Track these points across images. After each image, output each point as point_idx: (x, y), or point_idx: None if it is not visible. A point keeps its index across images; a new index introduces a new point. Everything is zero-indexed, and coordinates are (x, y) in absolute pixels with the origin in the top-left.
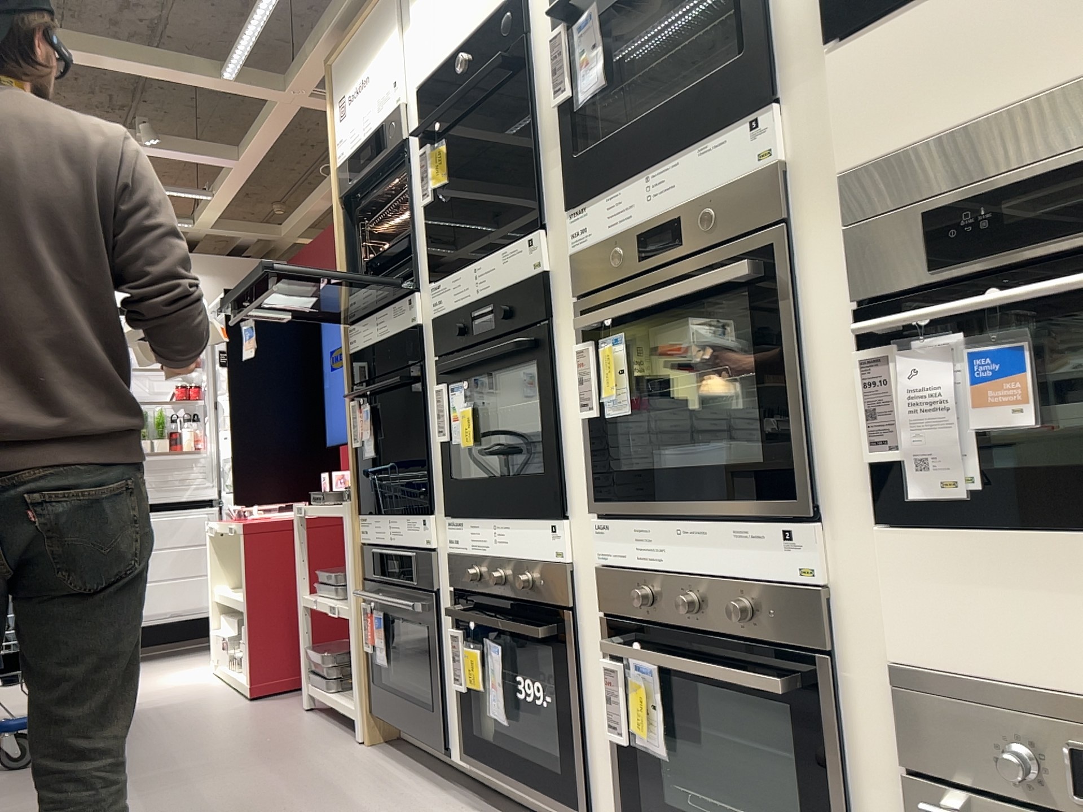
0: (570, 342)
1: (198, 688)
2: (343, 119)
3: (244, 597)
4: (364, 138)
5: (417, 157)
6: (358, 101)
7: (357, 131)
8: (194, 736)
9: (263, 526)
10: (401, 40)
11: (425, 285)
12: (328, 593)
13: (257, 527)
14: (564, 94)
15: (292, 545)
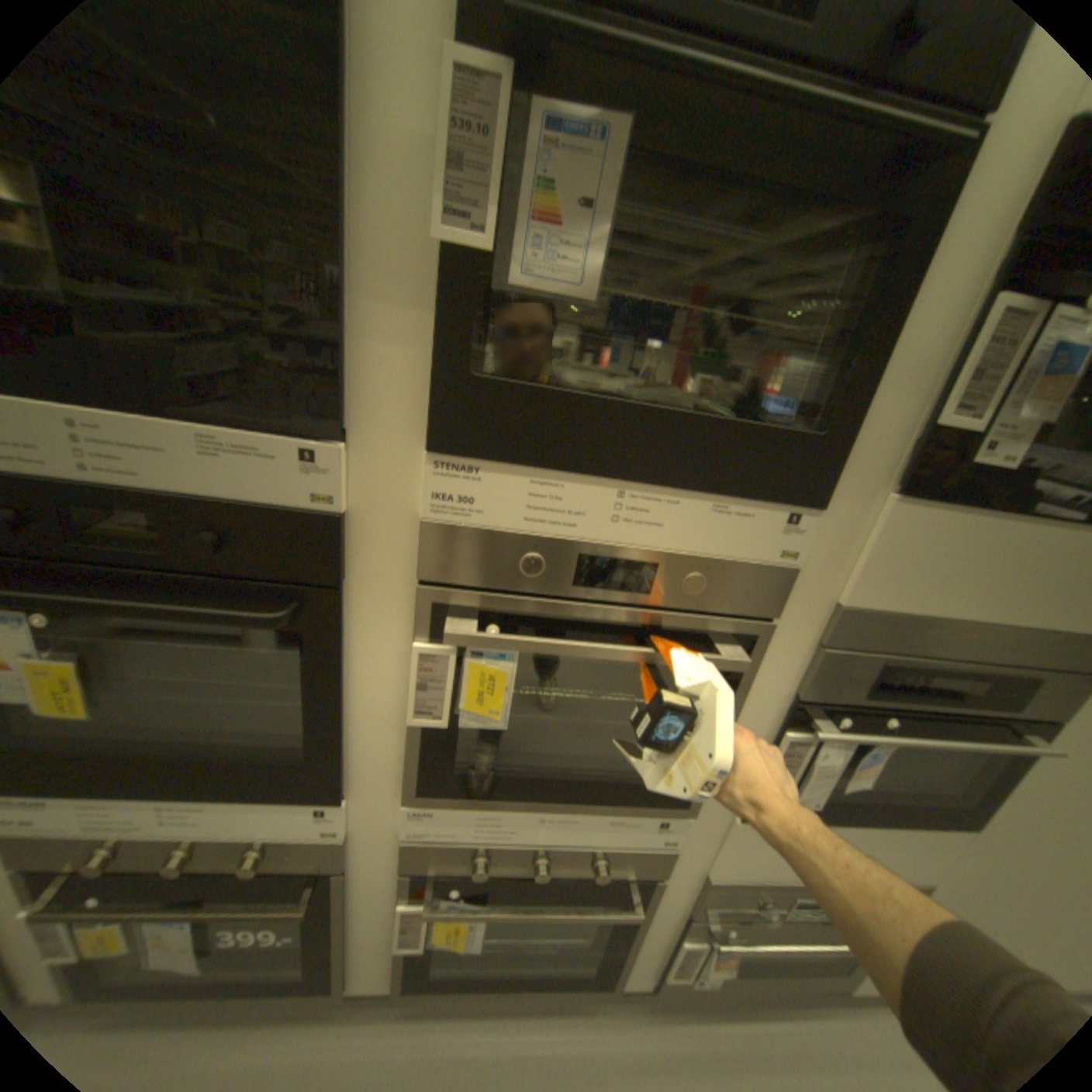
0: (385, 622)
1: None
2: None
3: None
4: None
5: None
6: None
7: None
8: None
9: None
10: None
11: None
12: None
13: None
14: (481, 232)
15: None
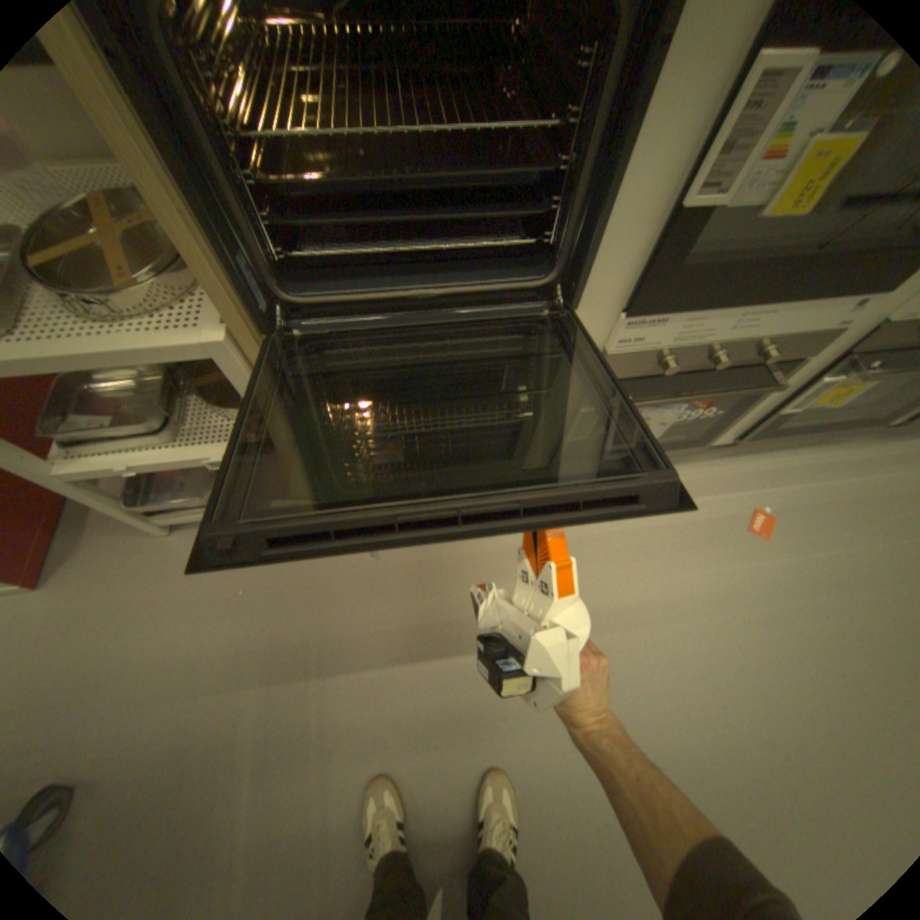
0: None
1: None
2: None
3: None
4: None
5: None
6: None
7: None
8: (133, 678)
9: None
10: None
11: None
12: (100, 440)
13: None
14: None
15: None
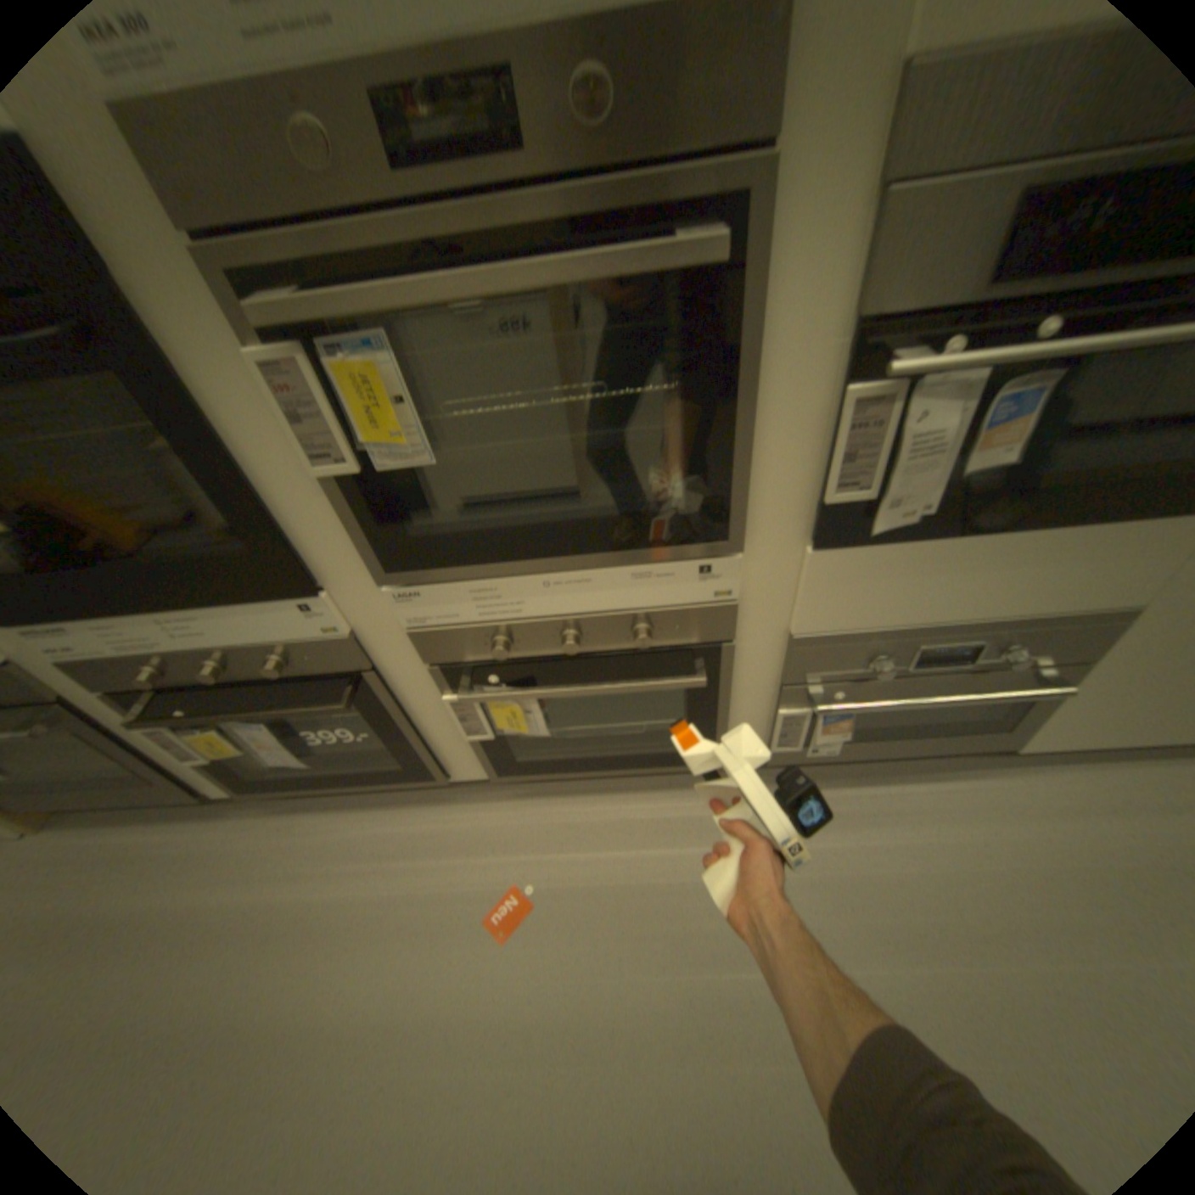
0: (201, 329)
1: None
2: None
3: None
4: None
5: None
6: None
7: None
8: None
9: None
10: None
11: None
12: None
13: None
14: None
15: None
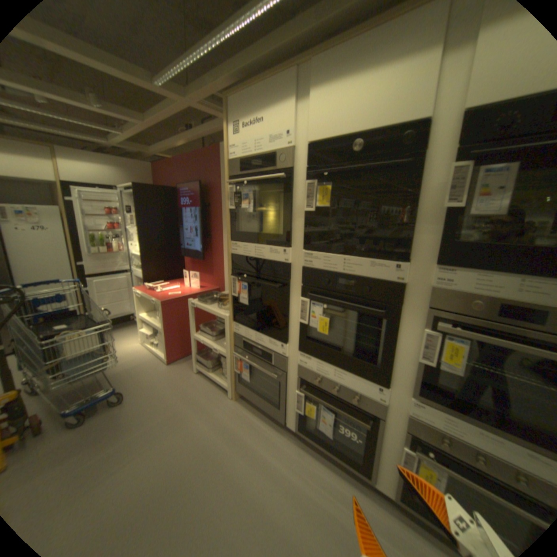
0: (414, 322)
1: (139, 356)
2: (235, 133)
3: (158, 325)
4: (255, 152)
5: (300, 180)
6: (251, 128)
7: (248, 146)
8: (154, 395)
9: (169, 302)
10: (295, 105)
11: (298, 247)
12: (206, 335)
13: (166, 303)
14: (459, 202)
15: (180, 308)
